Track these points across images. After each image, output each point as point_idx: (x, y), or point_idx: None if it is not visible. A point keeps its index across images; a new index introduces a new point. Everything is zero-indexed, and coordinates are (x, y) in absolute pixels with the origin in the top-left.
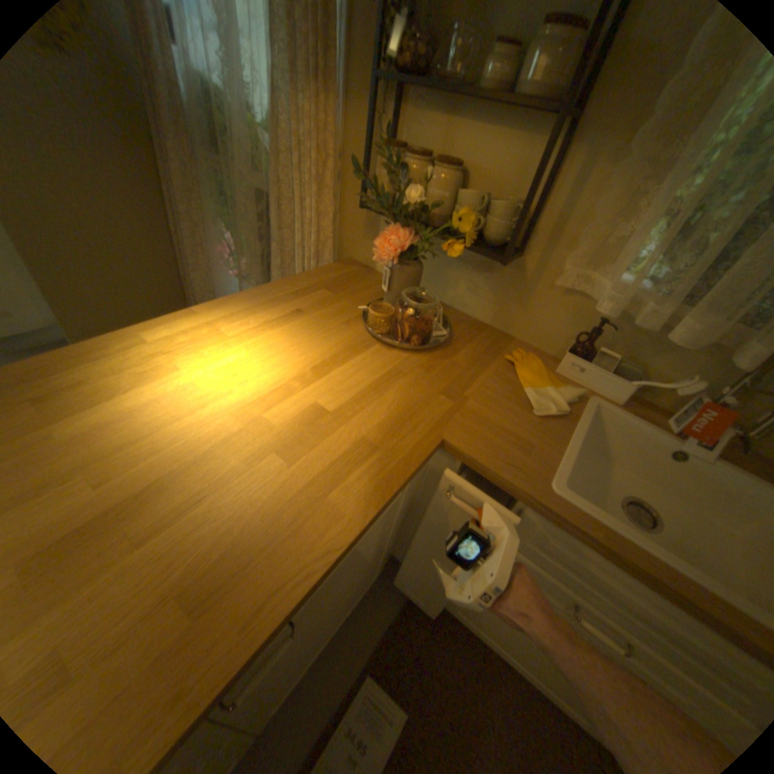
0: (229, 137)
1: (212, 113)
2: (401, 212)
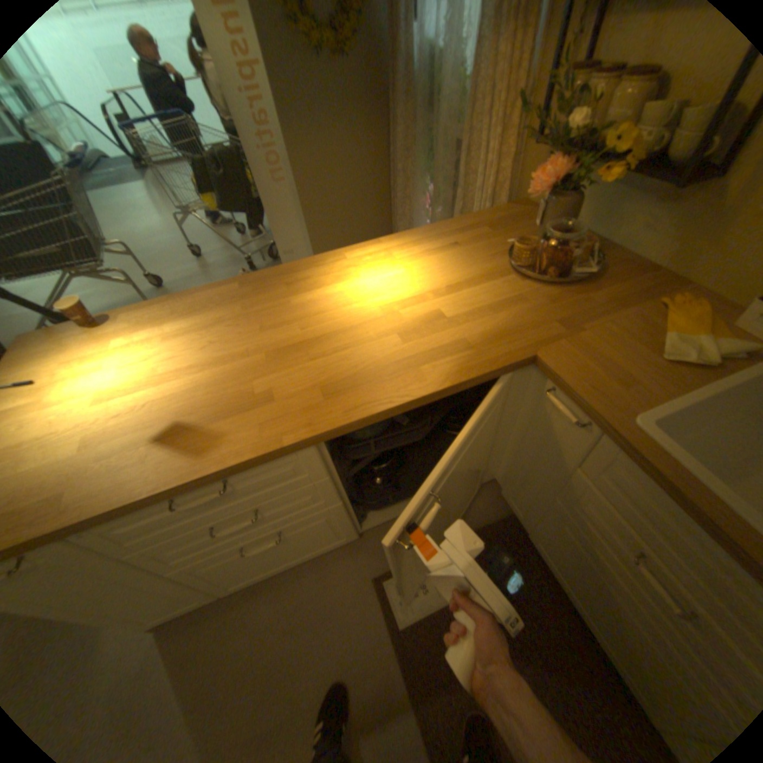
0: (442, 94)
1: (434, 75)
2: (563, 140)
